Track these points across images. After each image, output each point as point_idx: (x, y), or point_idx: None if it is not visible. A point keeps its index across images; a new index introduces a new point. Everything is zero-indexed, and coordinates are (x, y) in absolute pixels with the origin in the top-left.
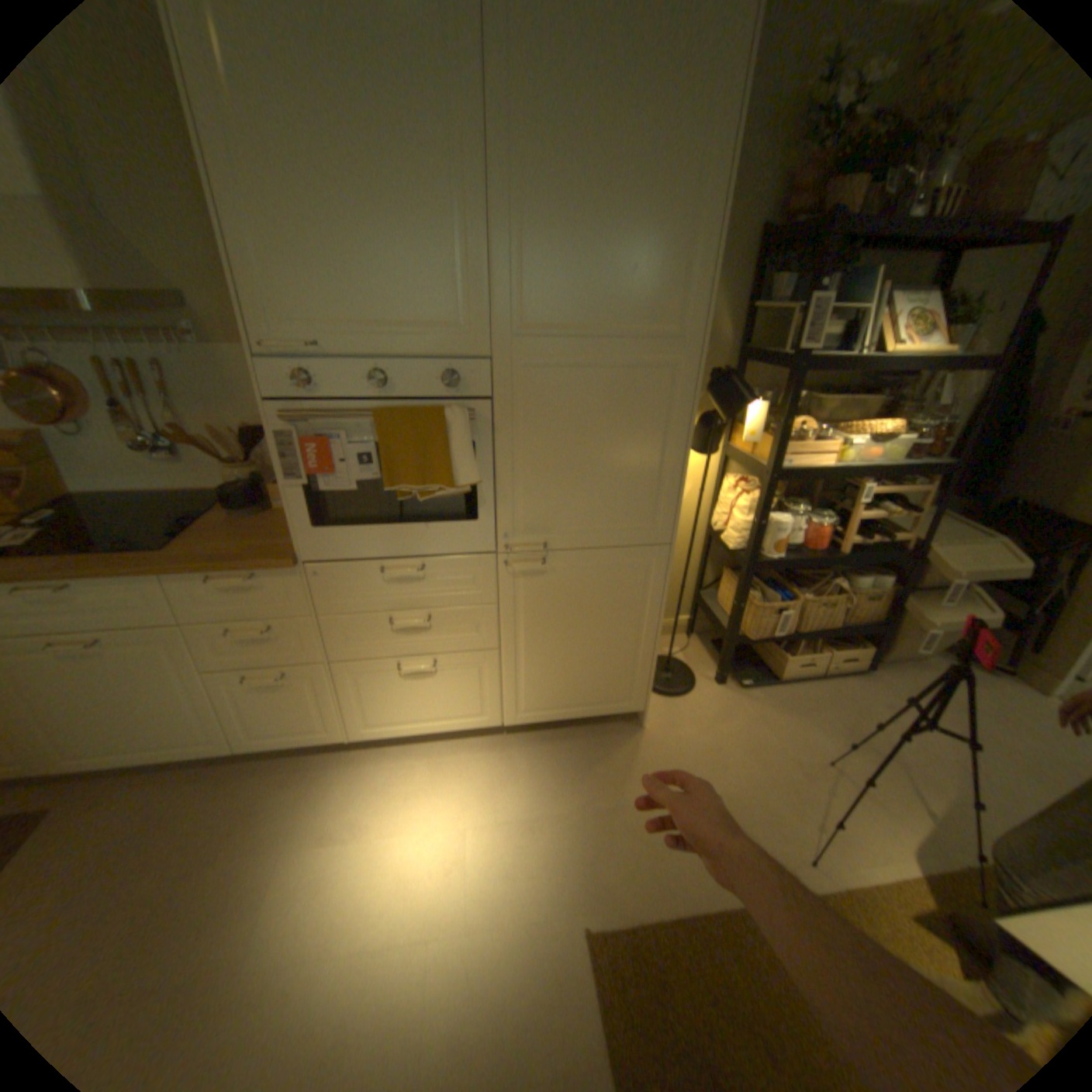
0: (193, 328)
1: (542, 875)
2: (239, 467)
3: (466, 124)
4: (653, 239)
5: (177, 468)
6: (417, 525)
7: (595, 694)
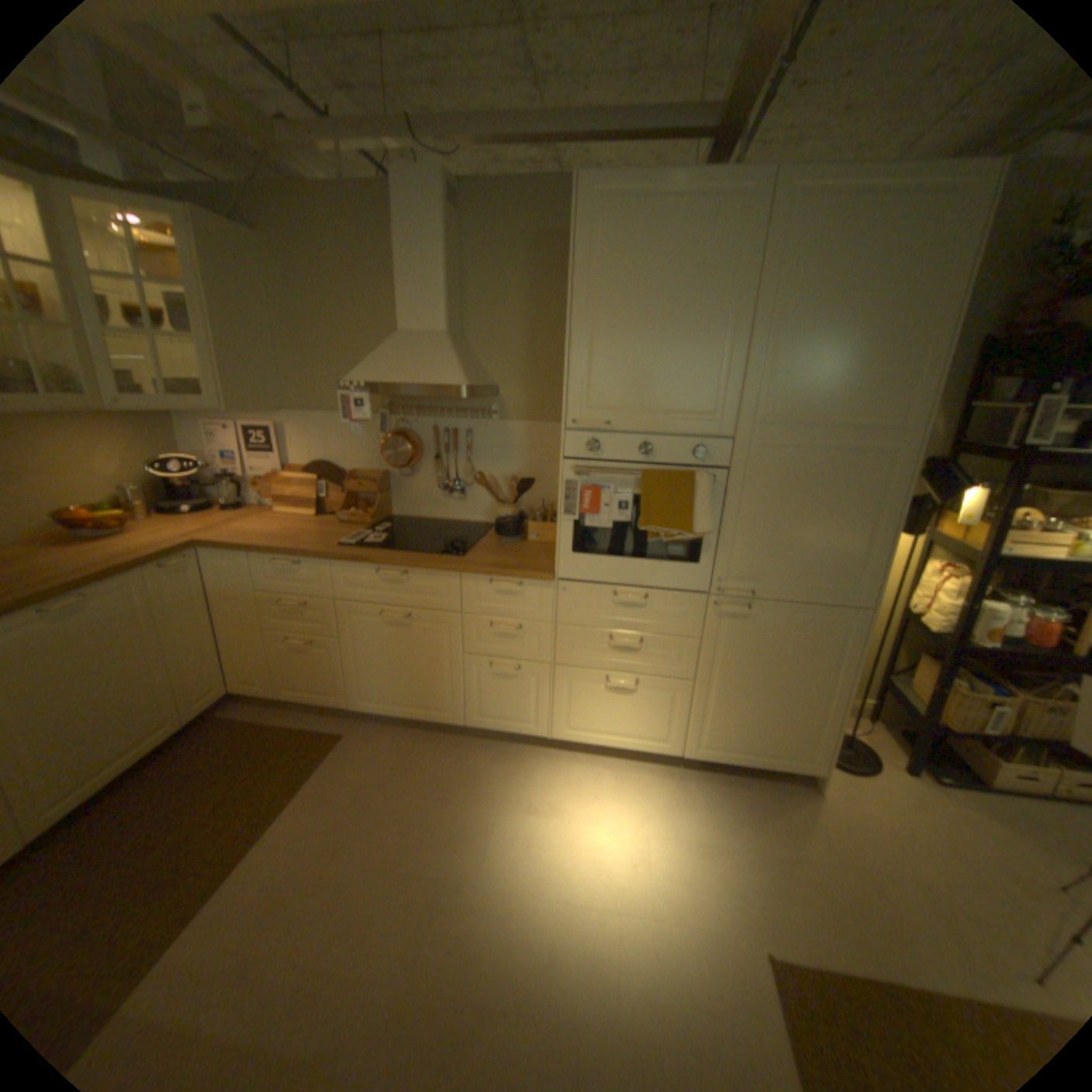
0: (498, 410)
1: (724, 897)
2: (508, 508)
3: (745, 284)
4: (885, 354)
5: (461, 505)
6: (649, 562)
7: (778, 747)
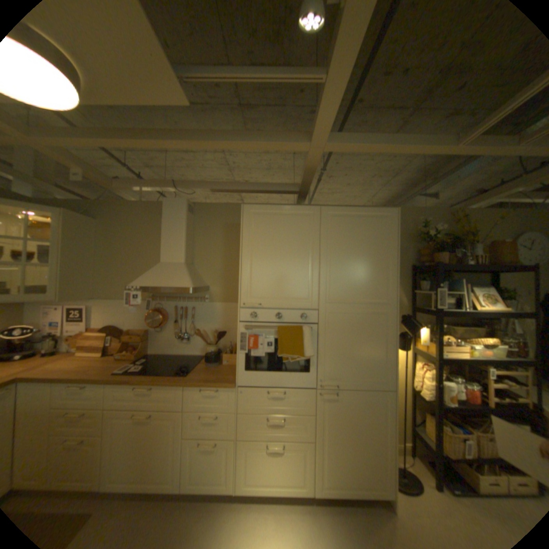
0: (209, 297)
1: None
2: (213, 347)
3: (314, 246)
4: (374, 274)
5: (187, 346)
6: (285, 373)
7: (366, 482)
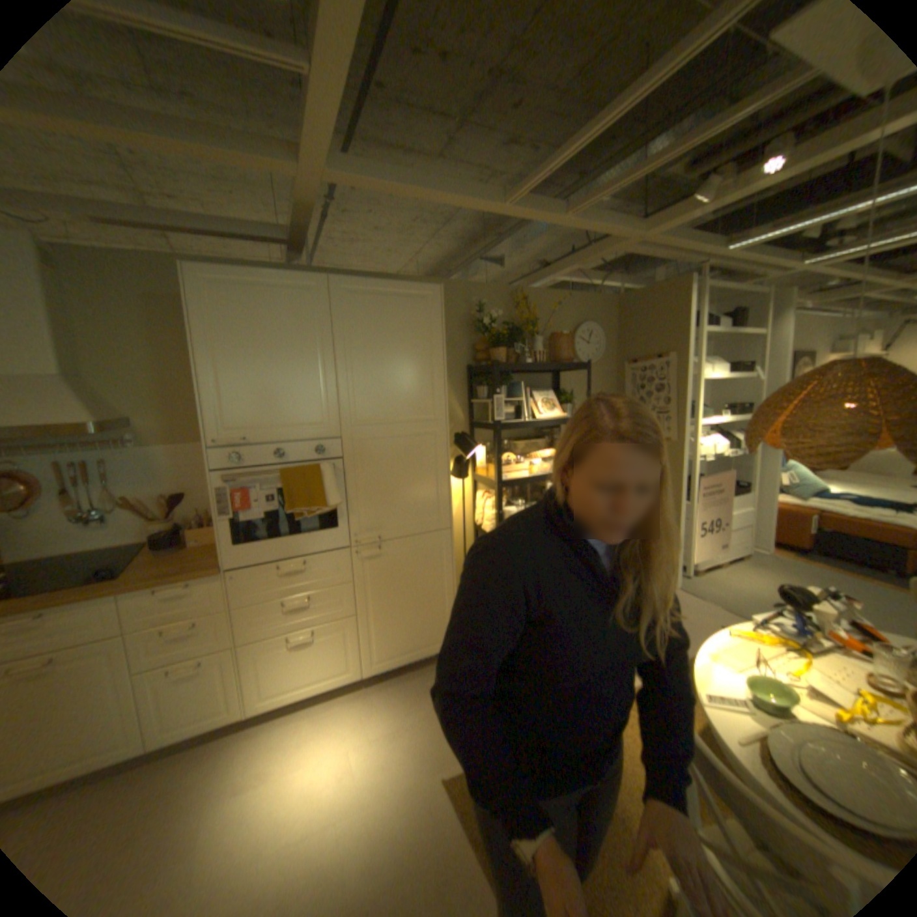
0: (132, 439)
1: (406, 762)
2: (159, 524)
3: (324, 342)
4: (414, 381)
5: (101, 533)
6: (300, 536)
7: (422, 640)
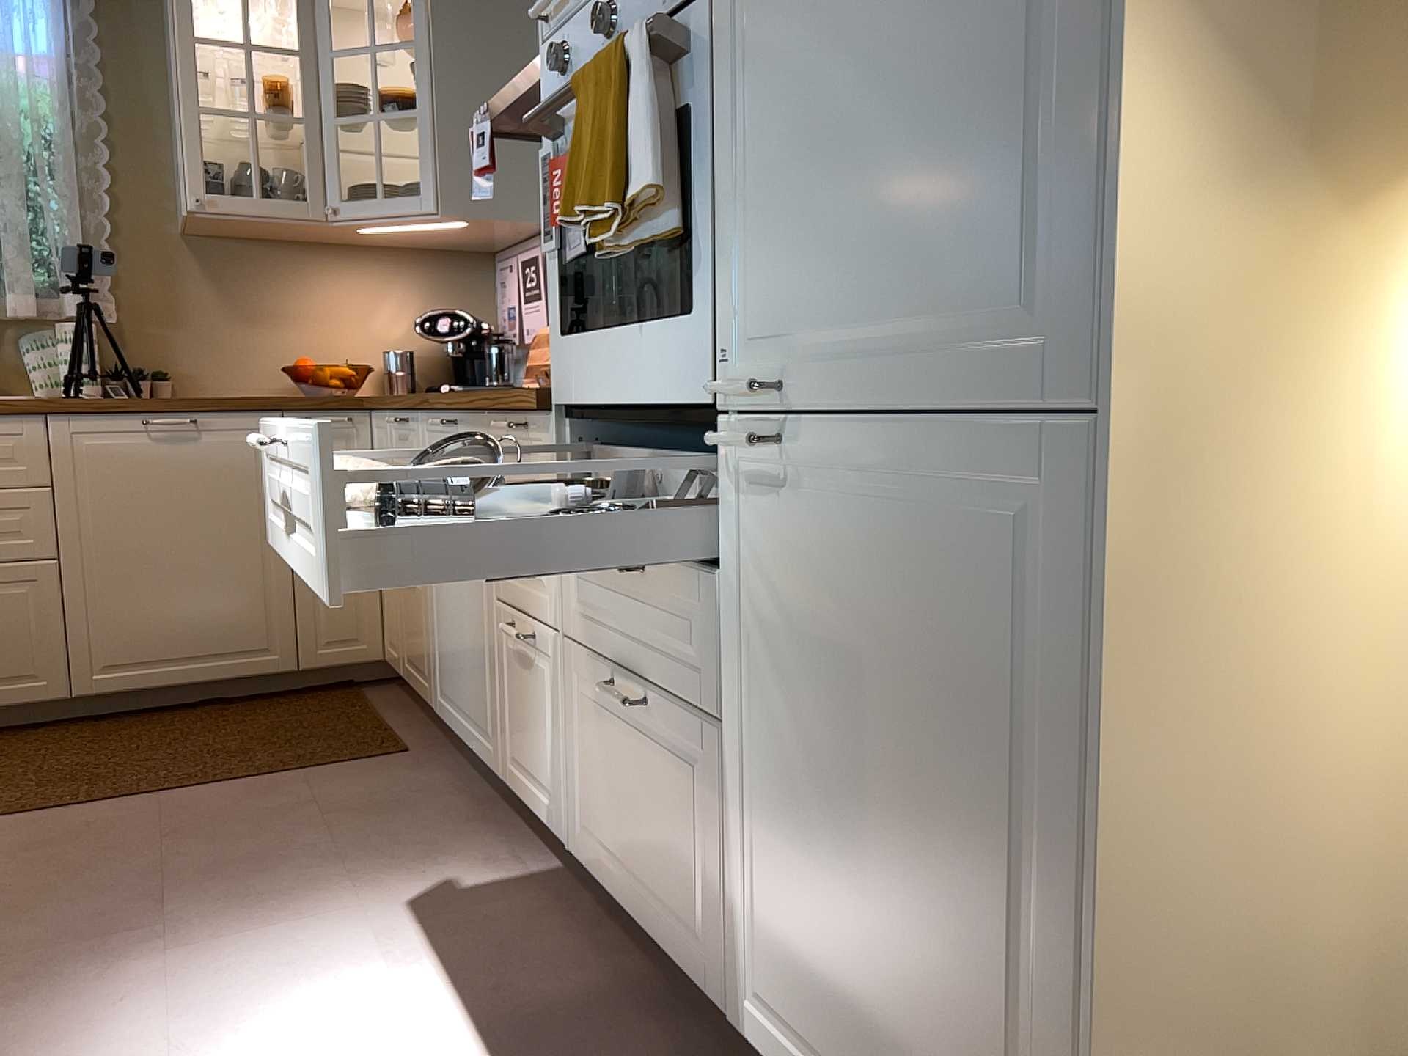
0: None
1: None
2: None
3: None
4: None
5: None
6: (640, 329)
7: None
